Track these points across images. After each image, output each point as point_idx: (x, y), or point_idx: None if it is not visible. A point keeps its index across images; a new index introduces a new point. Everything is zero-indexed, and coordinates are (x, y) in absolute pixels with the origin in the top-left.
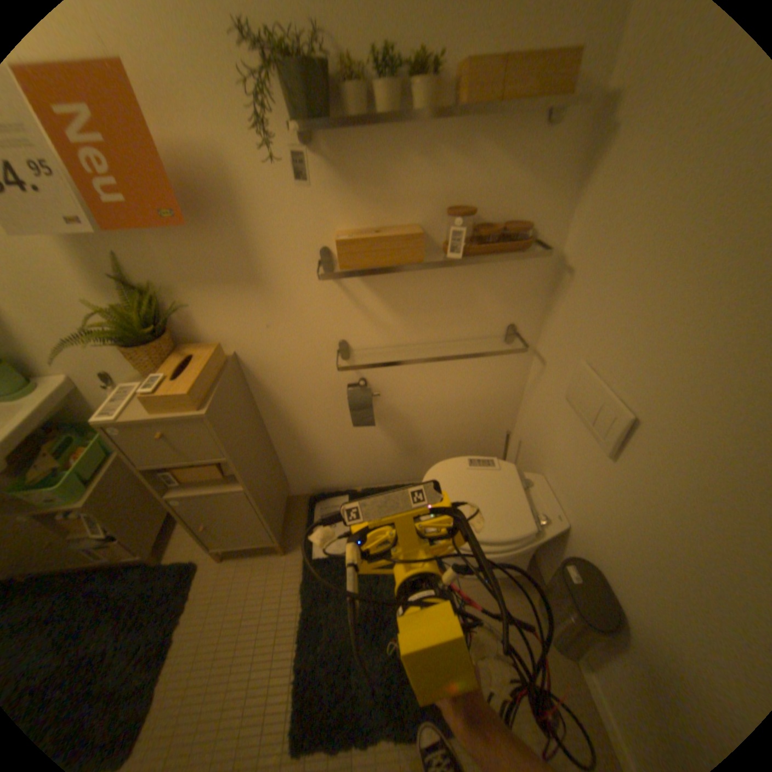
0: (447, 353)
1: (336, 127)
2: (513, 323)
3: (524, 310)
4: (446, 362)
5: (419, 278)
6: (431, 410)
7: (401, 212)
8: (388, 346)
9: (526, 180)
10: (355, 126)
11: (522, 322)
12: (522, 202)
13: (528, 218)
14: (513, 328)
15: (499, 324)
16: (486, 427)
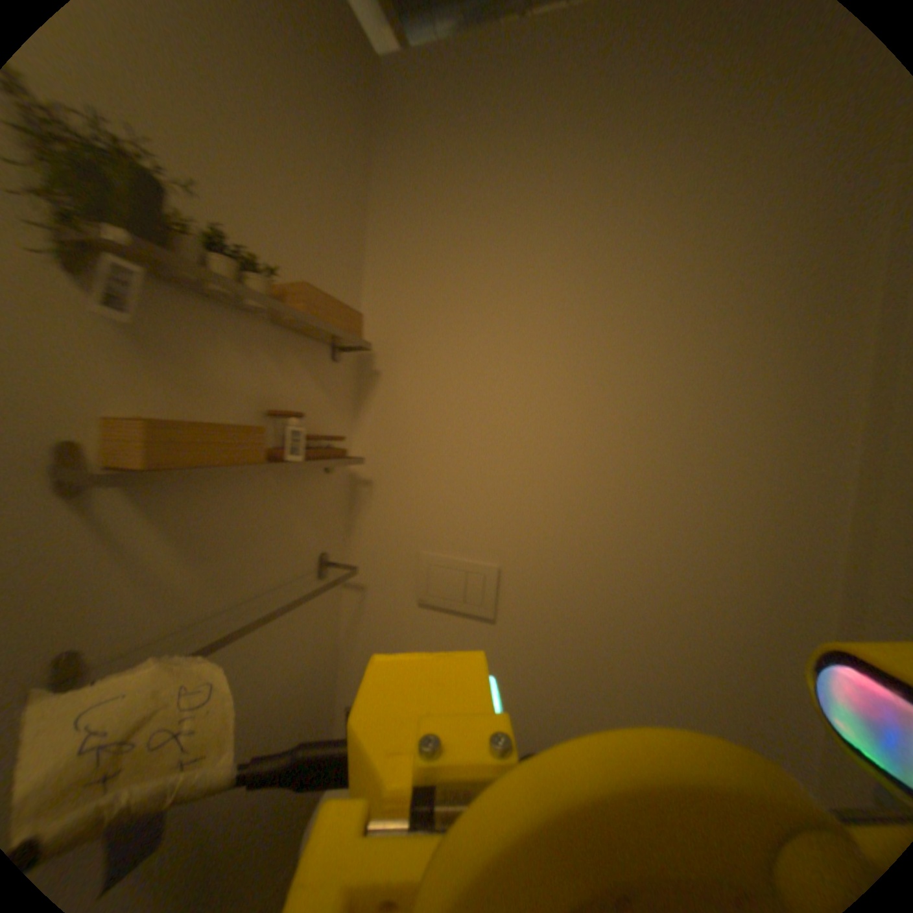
0: (266, 613)
1: (142, 276)
2: (322, 552)
3: (336, 530)
4: (266, 629)
5: (236, 497)
6: (243, 739)
7: (218, 405)
8: (179, 630)
9: (327, 398)
10: (169, 287)
11: (335, 545)
12: (326, 417)
13: (331, 433)
14: (322, 558)
15: (318, 552)
16: (313, 724)
